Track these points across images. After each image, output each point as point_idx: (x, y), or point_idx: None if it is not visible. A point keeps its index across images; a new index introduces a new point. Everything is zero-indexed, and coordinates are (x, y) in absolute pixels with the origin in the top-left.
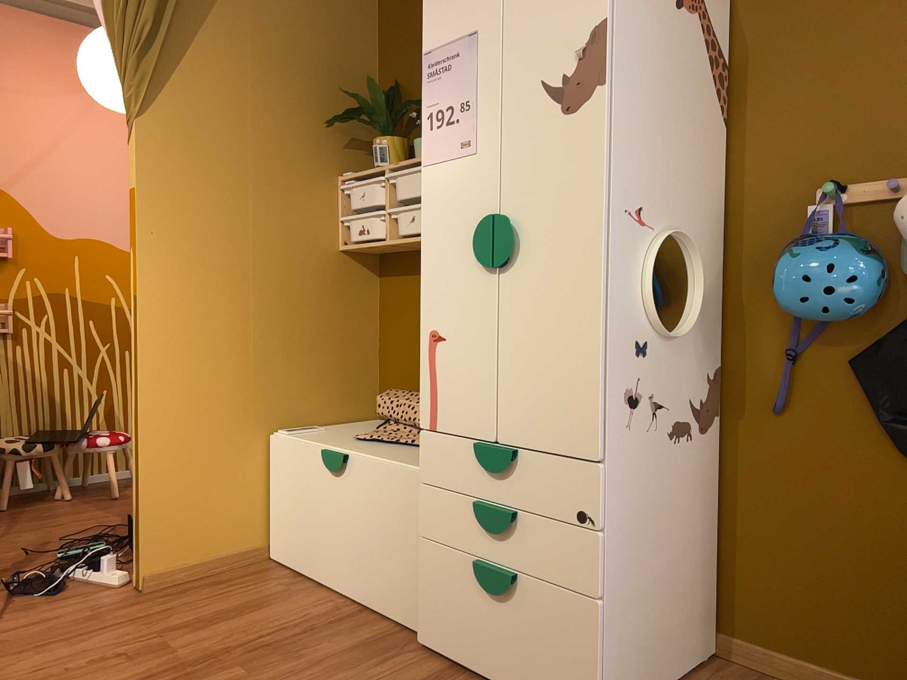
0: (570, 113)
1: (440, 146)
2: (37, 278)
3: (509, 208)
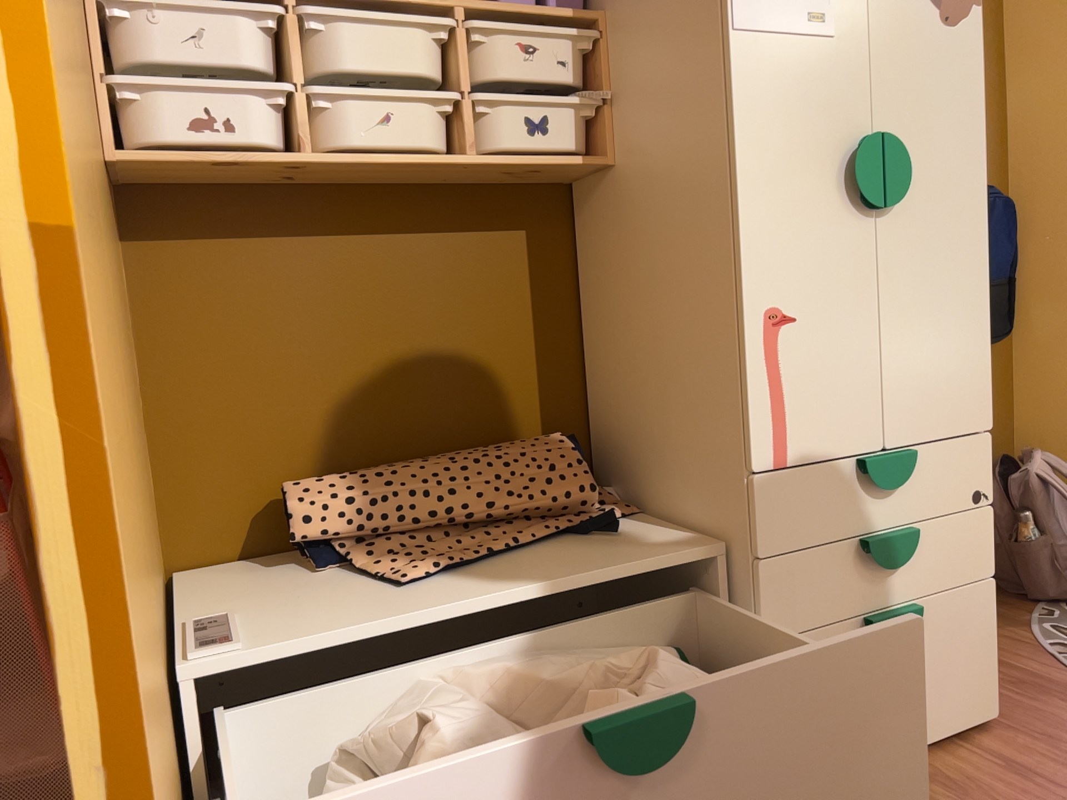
0: (949, 26)
1: (769, 7)
2: None
3: (885, 129)
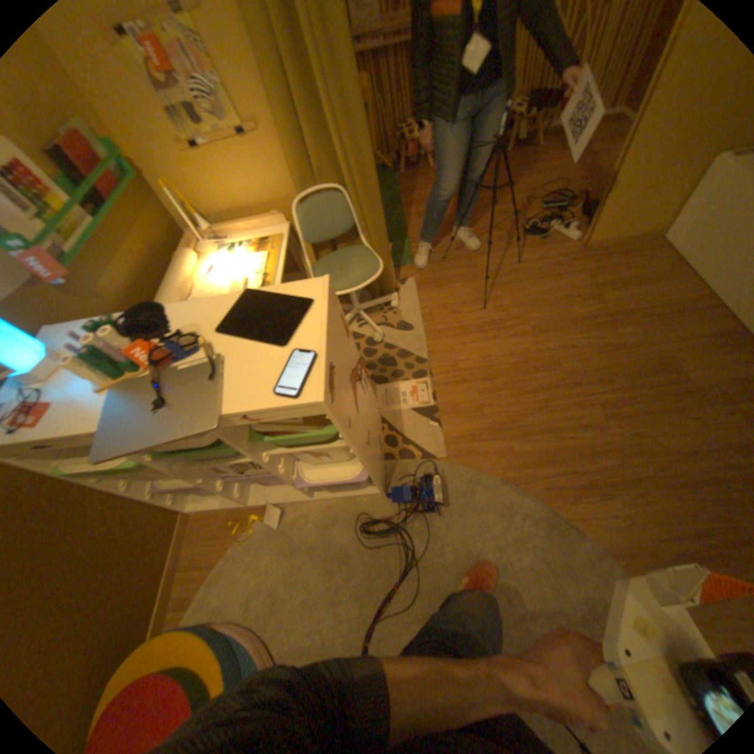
0: None
1: None
2: None
3: None
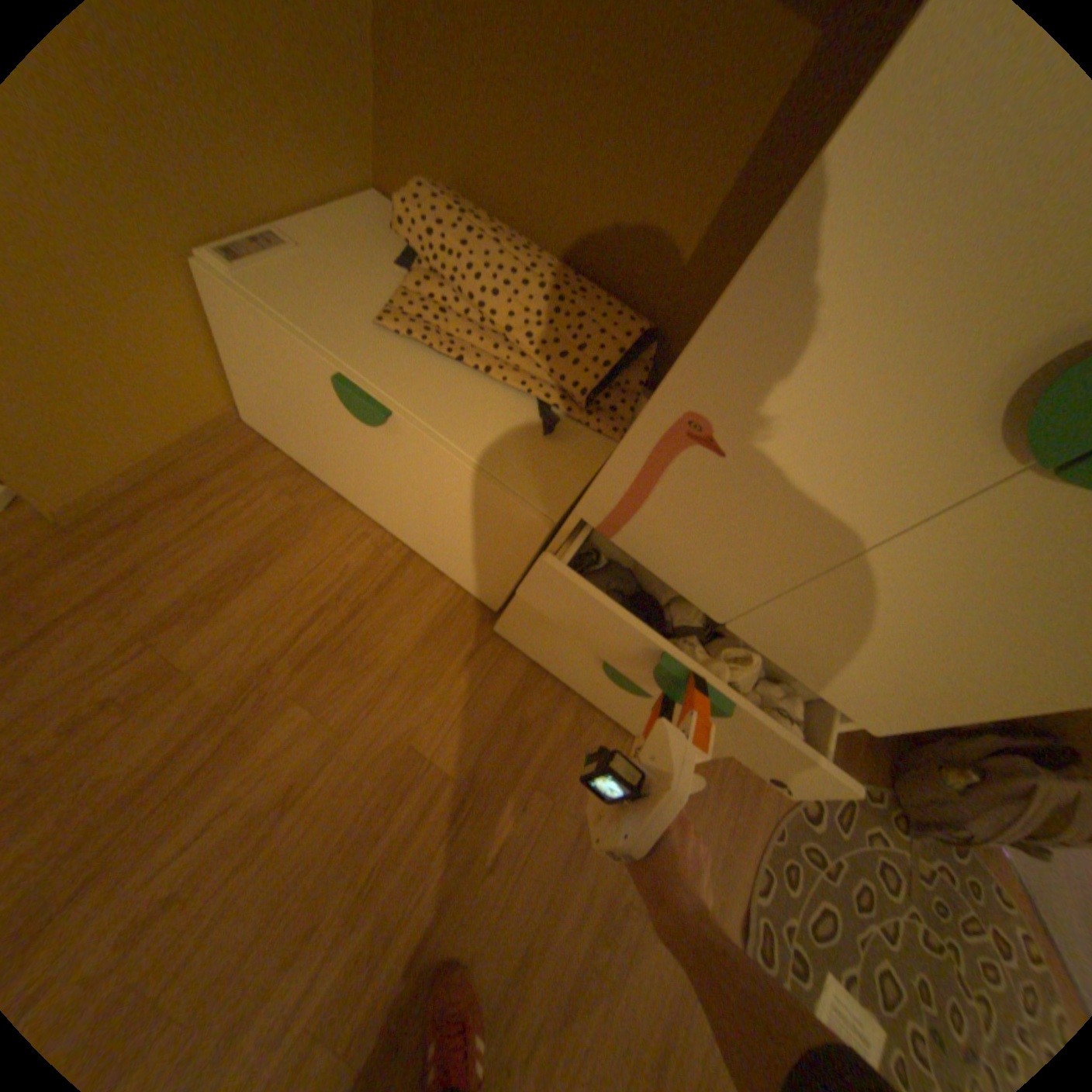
0: None
1: None
2: None
3: None
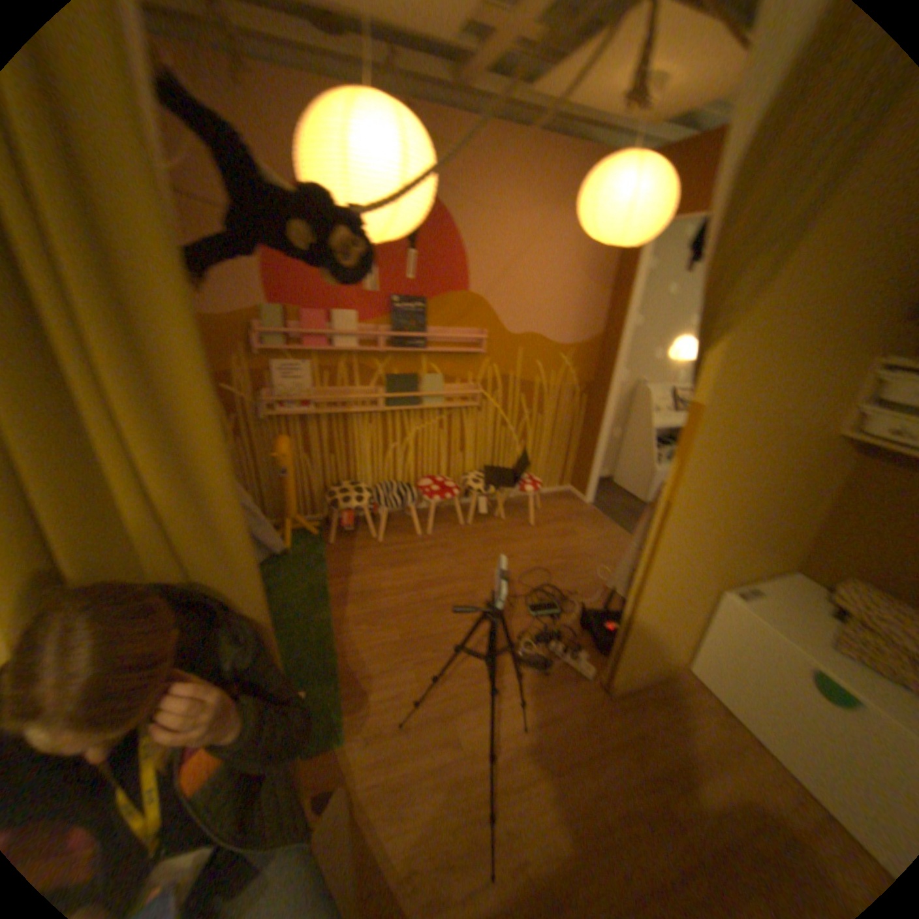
0: None
1: None
2: (494, 365)
3: None
